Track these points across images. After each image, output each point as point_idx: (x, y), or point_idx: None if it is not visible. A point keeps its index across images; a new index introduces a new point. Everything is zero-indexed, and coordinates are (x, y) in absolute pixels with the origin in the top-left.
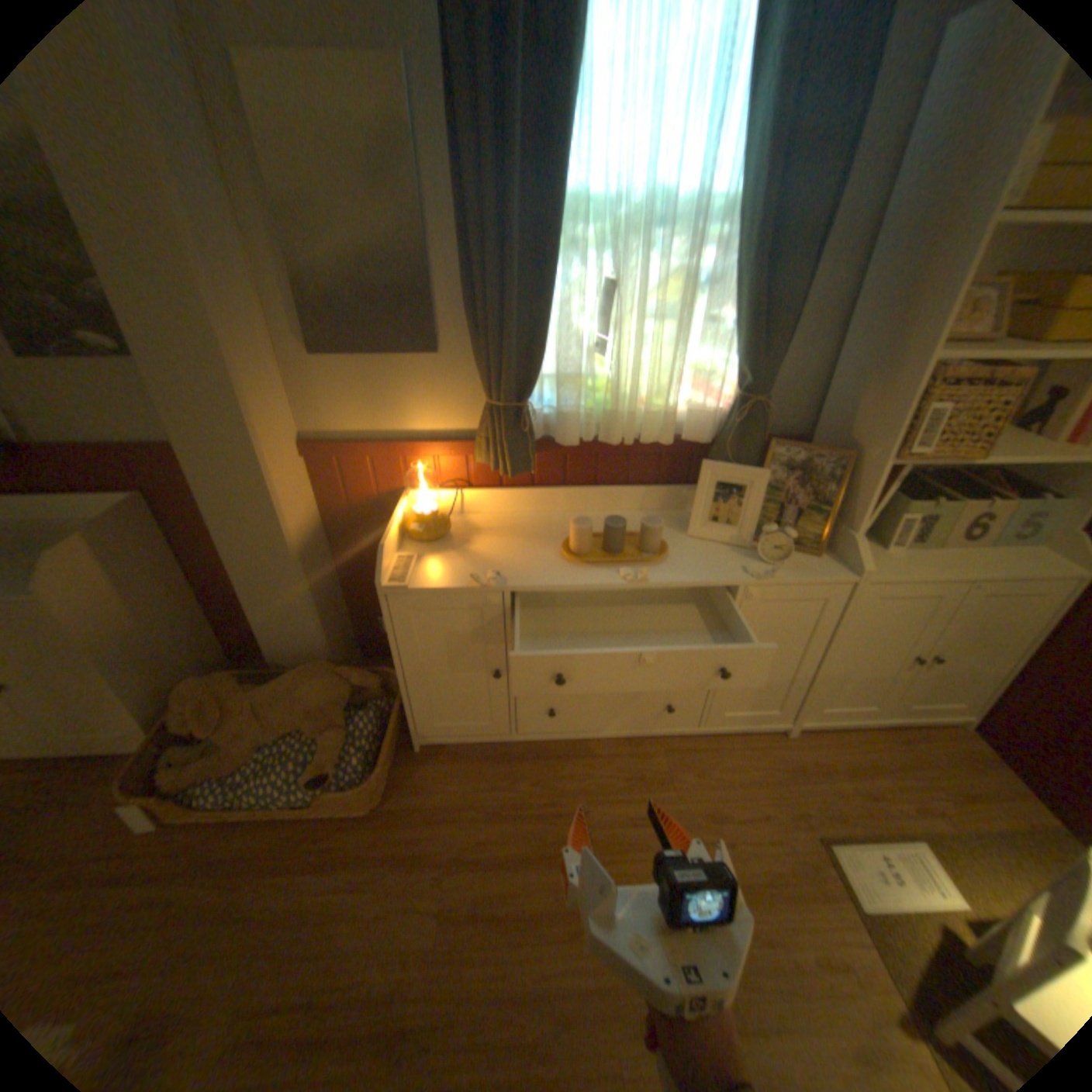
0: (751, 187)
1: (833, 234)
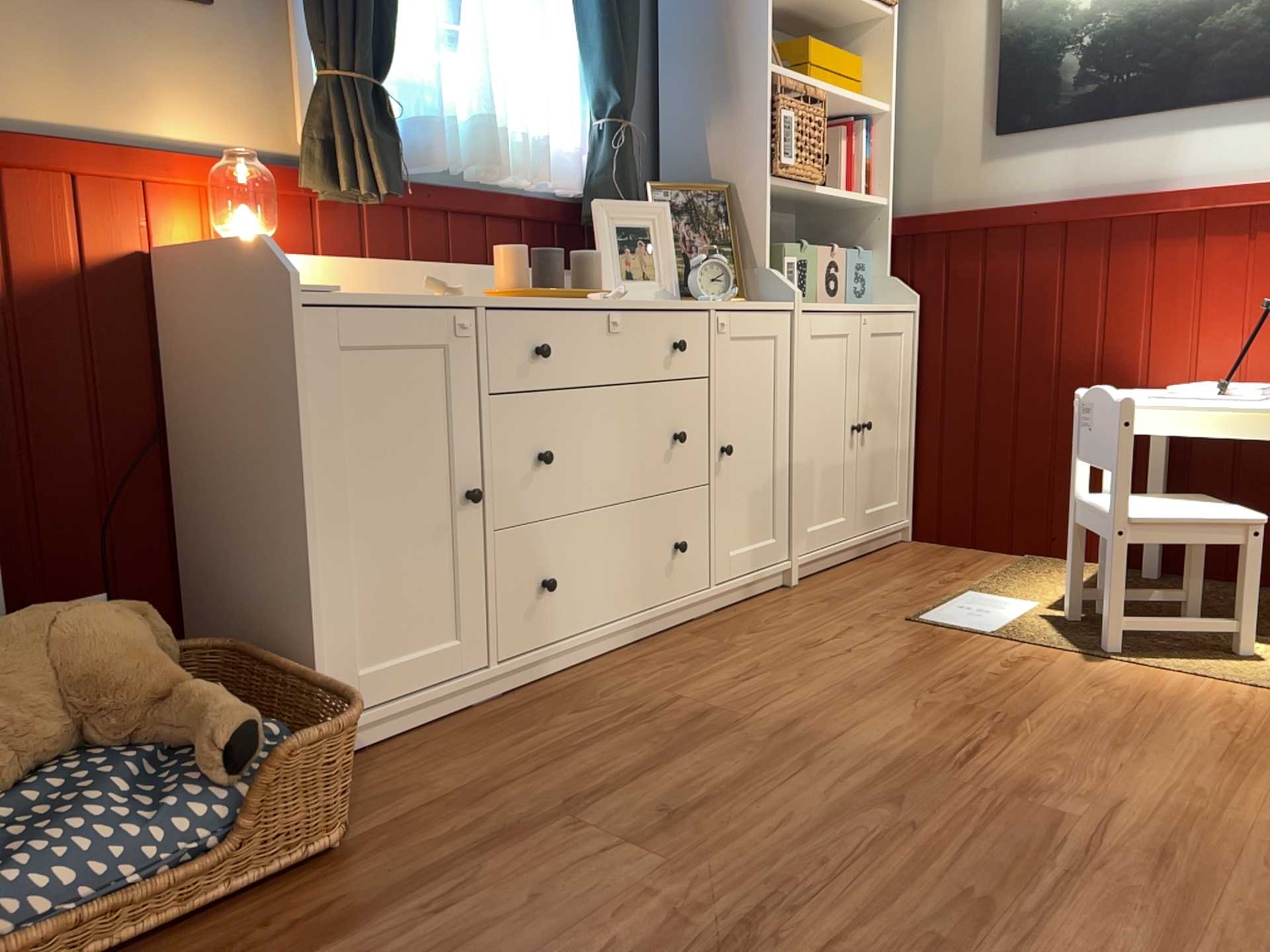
0: None
1: None
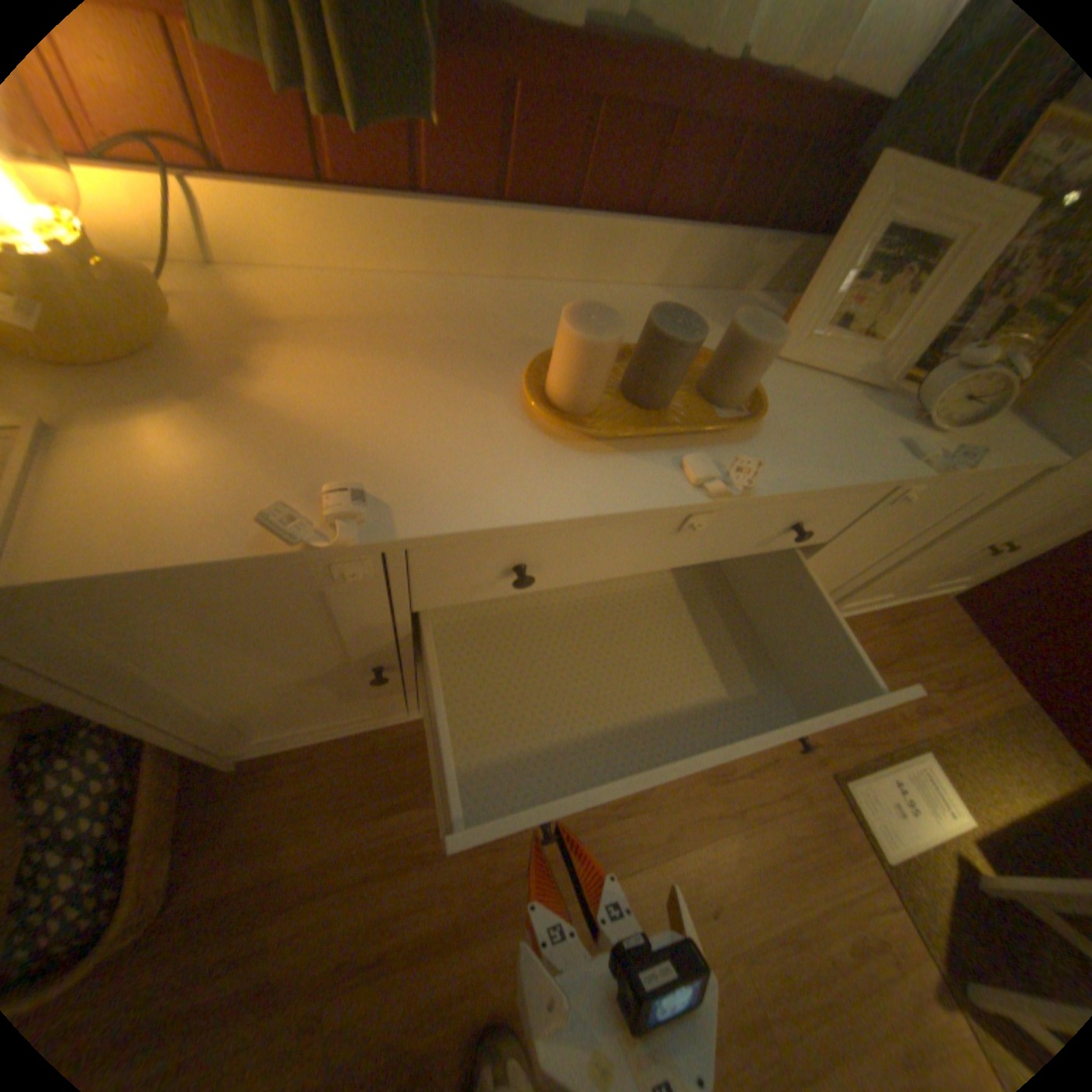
0: None
1: None
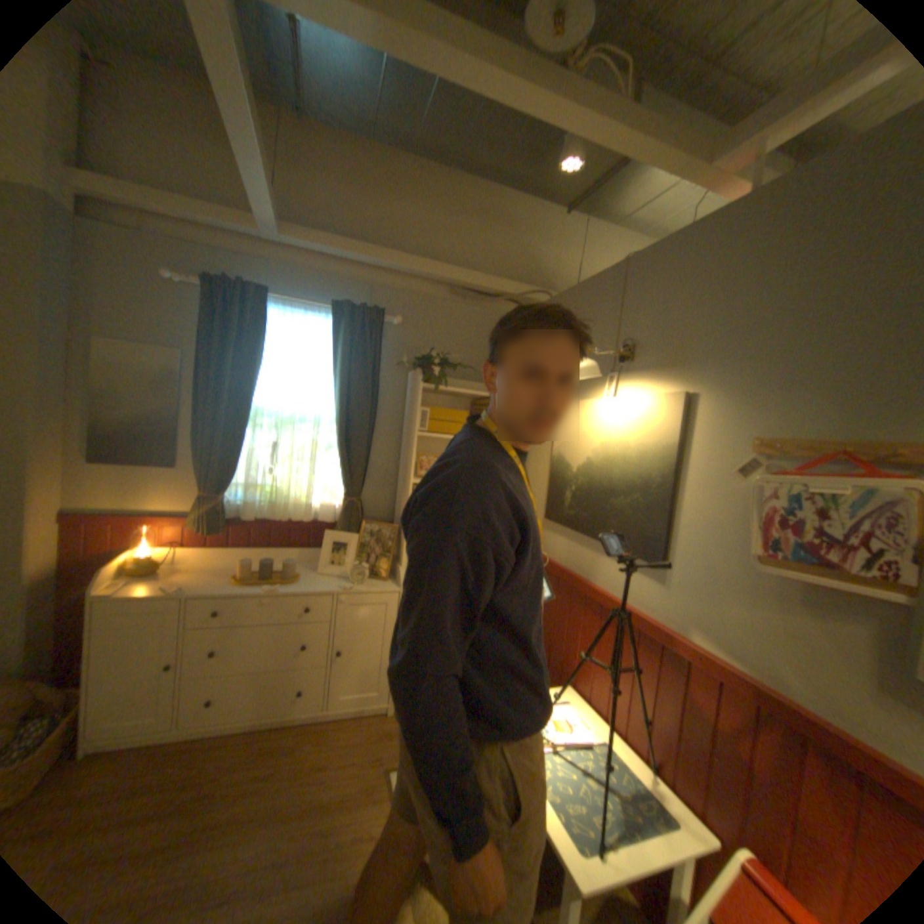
0: (336, 414)
1: (376, 434)
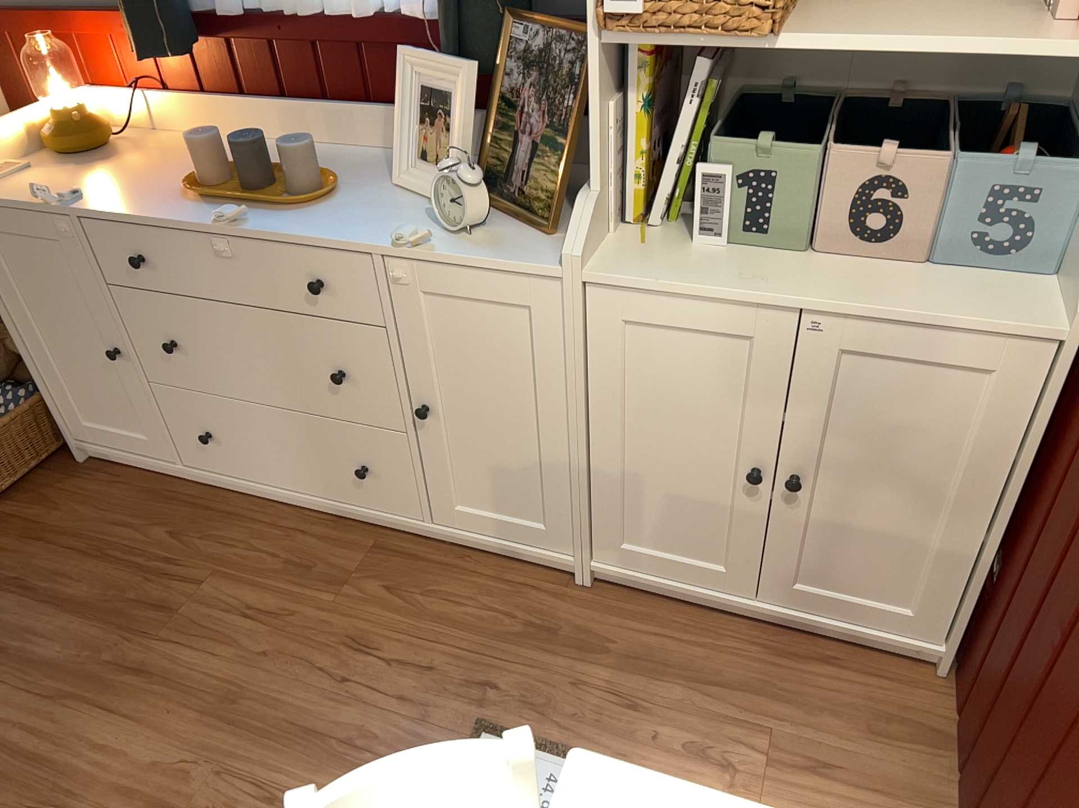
0: None
1: None
